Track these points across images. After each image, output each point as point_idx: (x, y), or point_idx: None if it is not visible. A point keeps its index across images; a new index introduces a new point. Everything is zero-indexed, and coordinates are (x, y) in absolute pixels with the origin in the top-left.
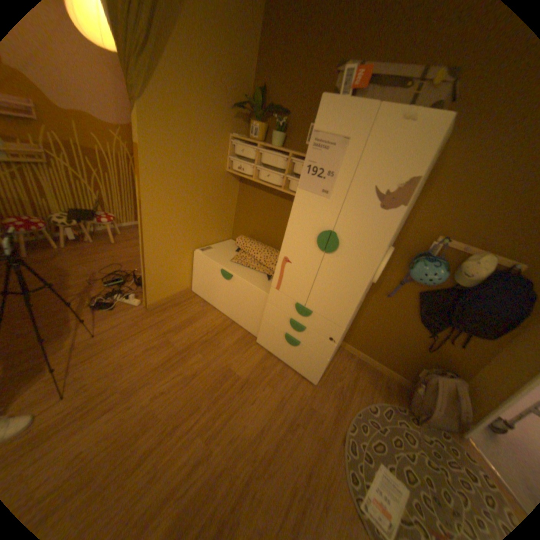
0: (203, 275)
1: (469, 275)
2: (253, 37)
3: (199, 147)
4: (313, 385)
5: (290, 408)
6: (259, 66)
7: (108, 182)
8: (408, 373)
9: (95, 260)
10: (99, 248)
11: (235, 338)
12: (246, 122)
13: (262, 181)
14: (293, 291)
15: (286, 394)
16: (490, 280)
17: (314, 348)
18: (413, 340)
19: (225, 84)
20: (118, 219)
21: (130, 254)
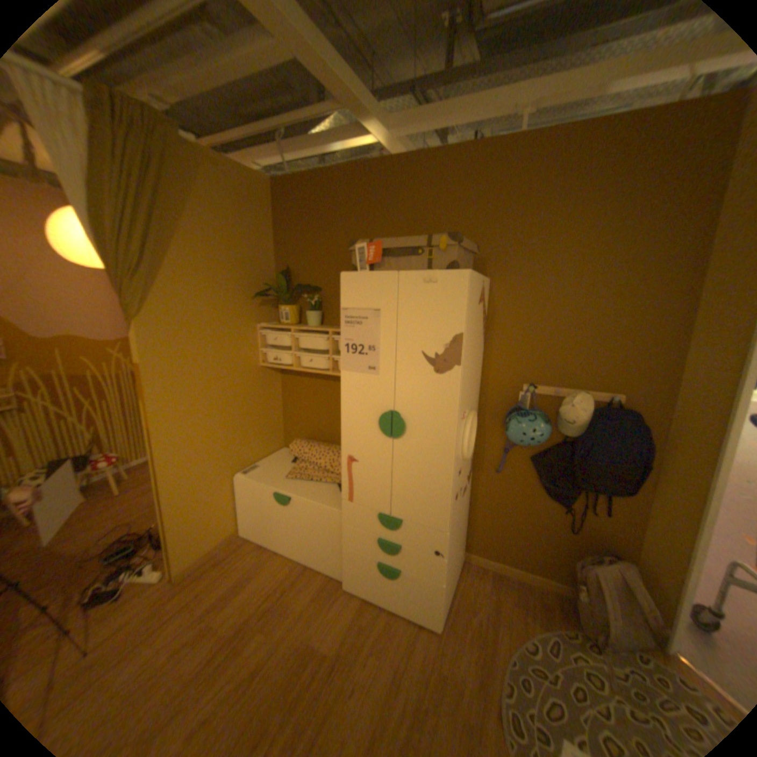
0: (250, 509)
1: (570, 422)
2: (264, 227)
3: (219, 348)
4: (437, 635)
5: (409, 686)
6: (277, 250)
7: (105, 412)
8: (563, 574)
9: (88, 528)
10: (94, 507)
11: (311, 593)
12: (273, 307)
13: (305, 368)
14: (371, 499)
15: (399, 664)
16: (595, 422)
17: (420, 574)
18: (549, 524)
19: (240, 276)
20: (122, 458)
21: (142, 504)
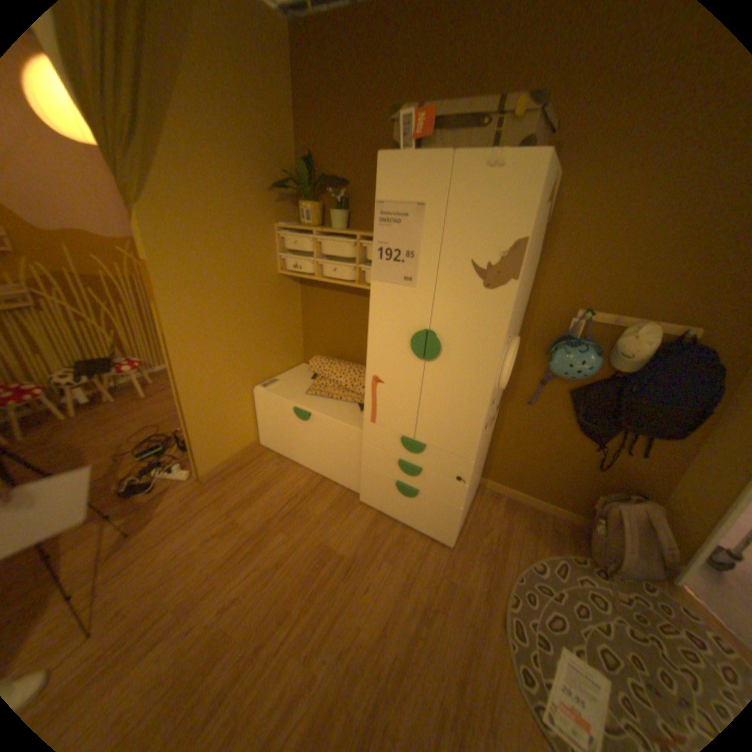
0: (271, 420)
1: (628, 356)
2: (283, 95)
3: (234, 249)
4: (448, 548)
5: (421, 588)
6: (298, 130)
7: (124, 316)
8: (580, 506)
9: (120, 426)
10: (124, 407)
11: (330, 501)
12: (294, 204)
13: (328, 278)
14: (395, 421)
15: (412, 569)
16: (659, 358)
17: (439, 495)
18: (576, 459)
19: (255, 161)
20: (147, 363)
21: (169, 408)
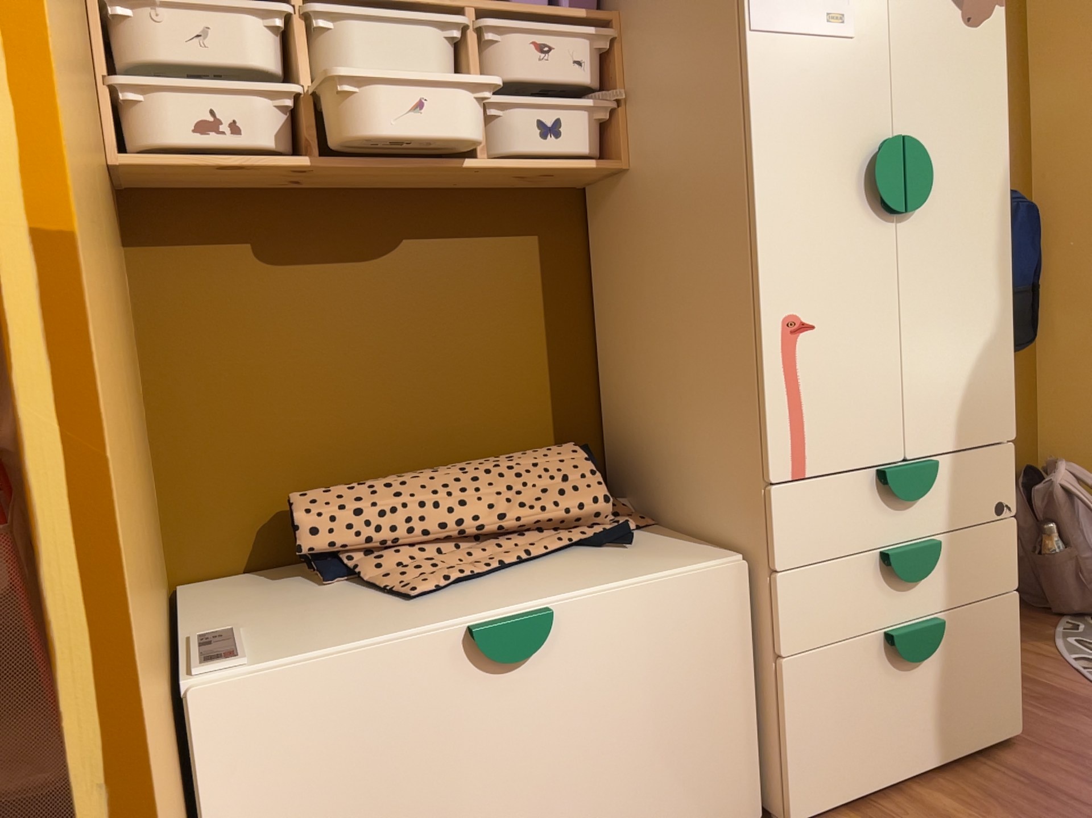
0: (315, 808)
1: None
2: None
3: None
4: (1017, 740)
5: None
6: None
7: None
8: None
9: None
10: None
11: None
12: None
13: (371, 150)
14: (857, 432)
15: (1086, 815)
16: None
17: (976, 590)
18: None
19: None
20: None
21: None
